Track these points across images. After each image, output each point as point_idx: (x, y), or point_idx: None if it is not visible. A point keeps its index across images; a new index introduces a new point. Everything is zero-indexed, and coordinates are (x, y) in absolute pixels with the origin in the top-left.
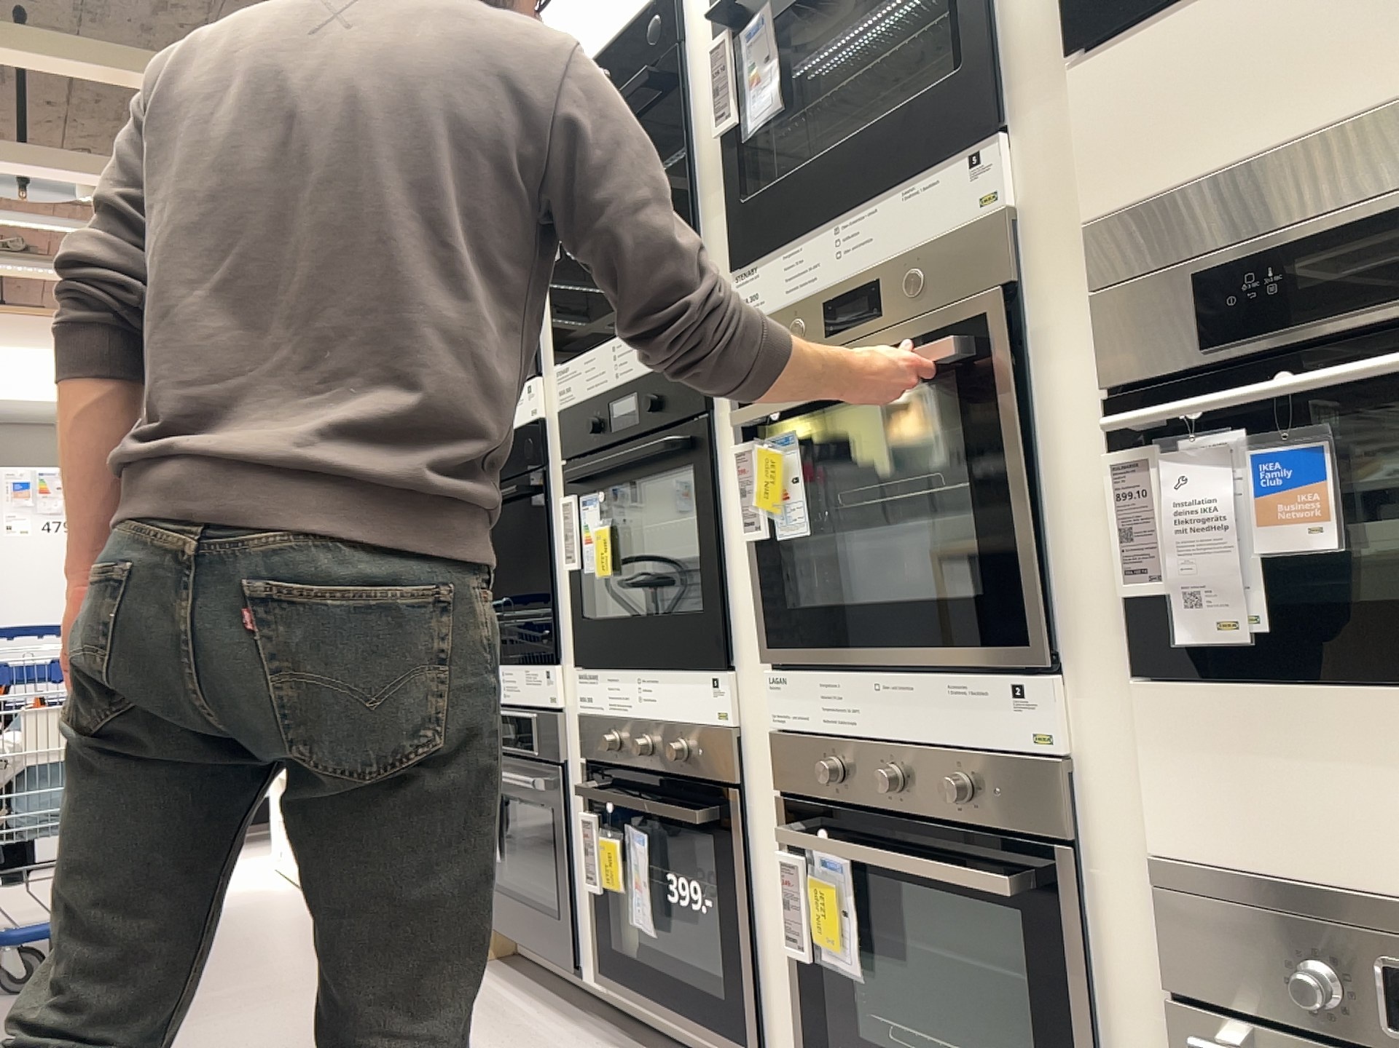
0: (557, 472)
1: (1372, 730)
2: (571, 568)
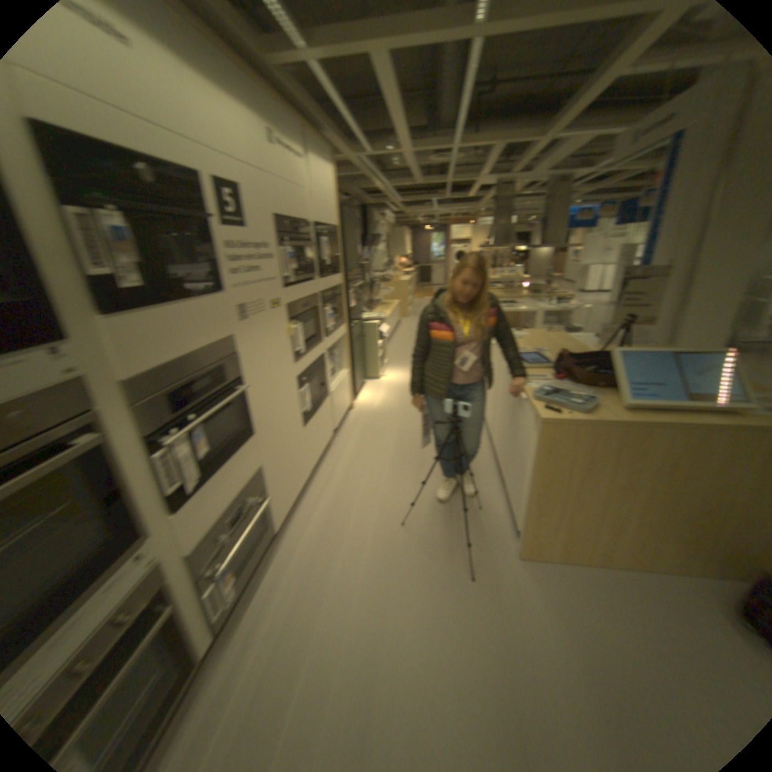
0: None
1: (218, 484)
2: None
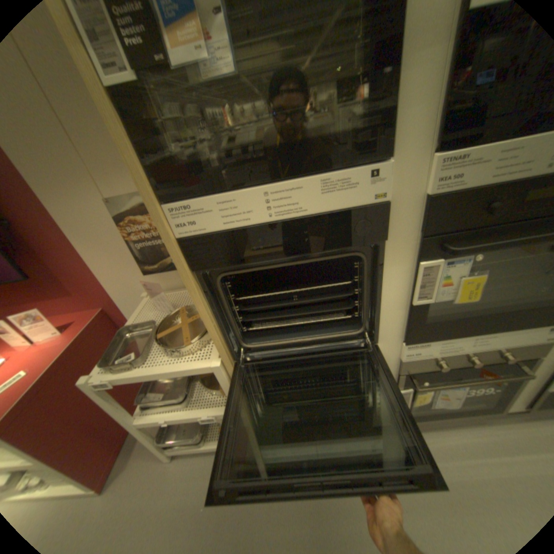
0: (401, 242)
1: None
2: (425, 302)
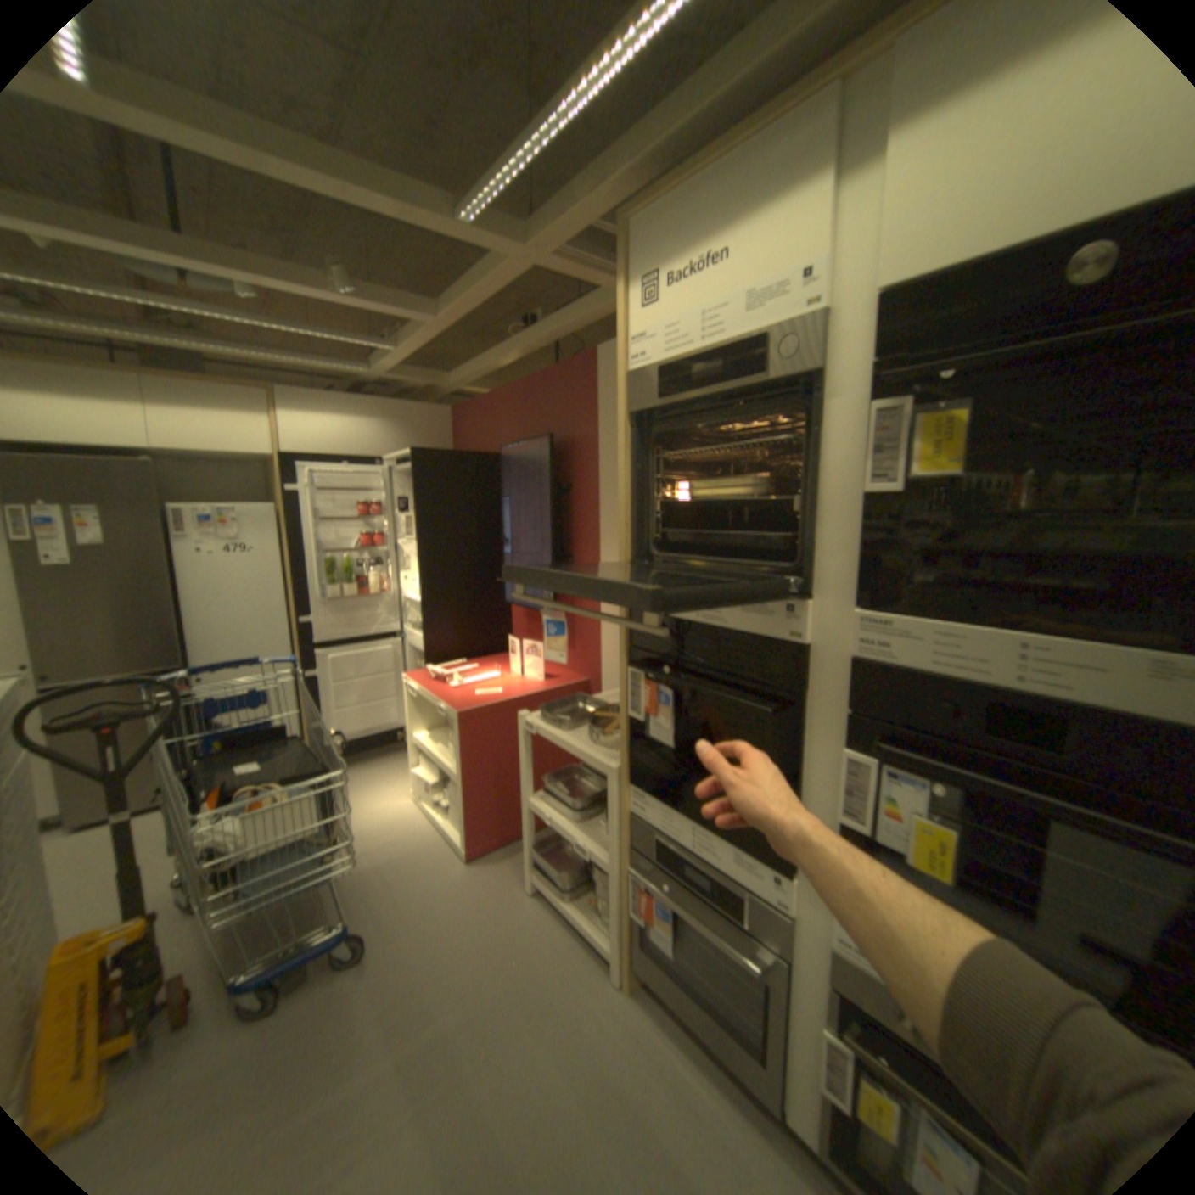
0: (829, 710)
1: None
2: (858, 829)
